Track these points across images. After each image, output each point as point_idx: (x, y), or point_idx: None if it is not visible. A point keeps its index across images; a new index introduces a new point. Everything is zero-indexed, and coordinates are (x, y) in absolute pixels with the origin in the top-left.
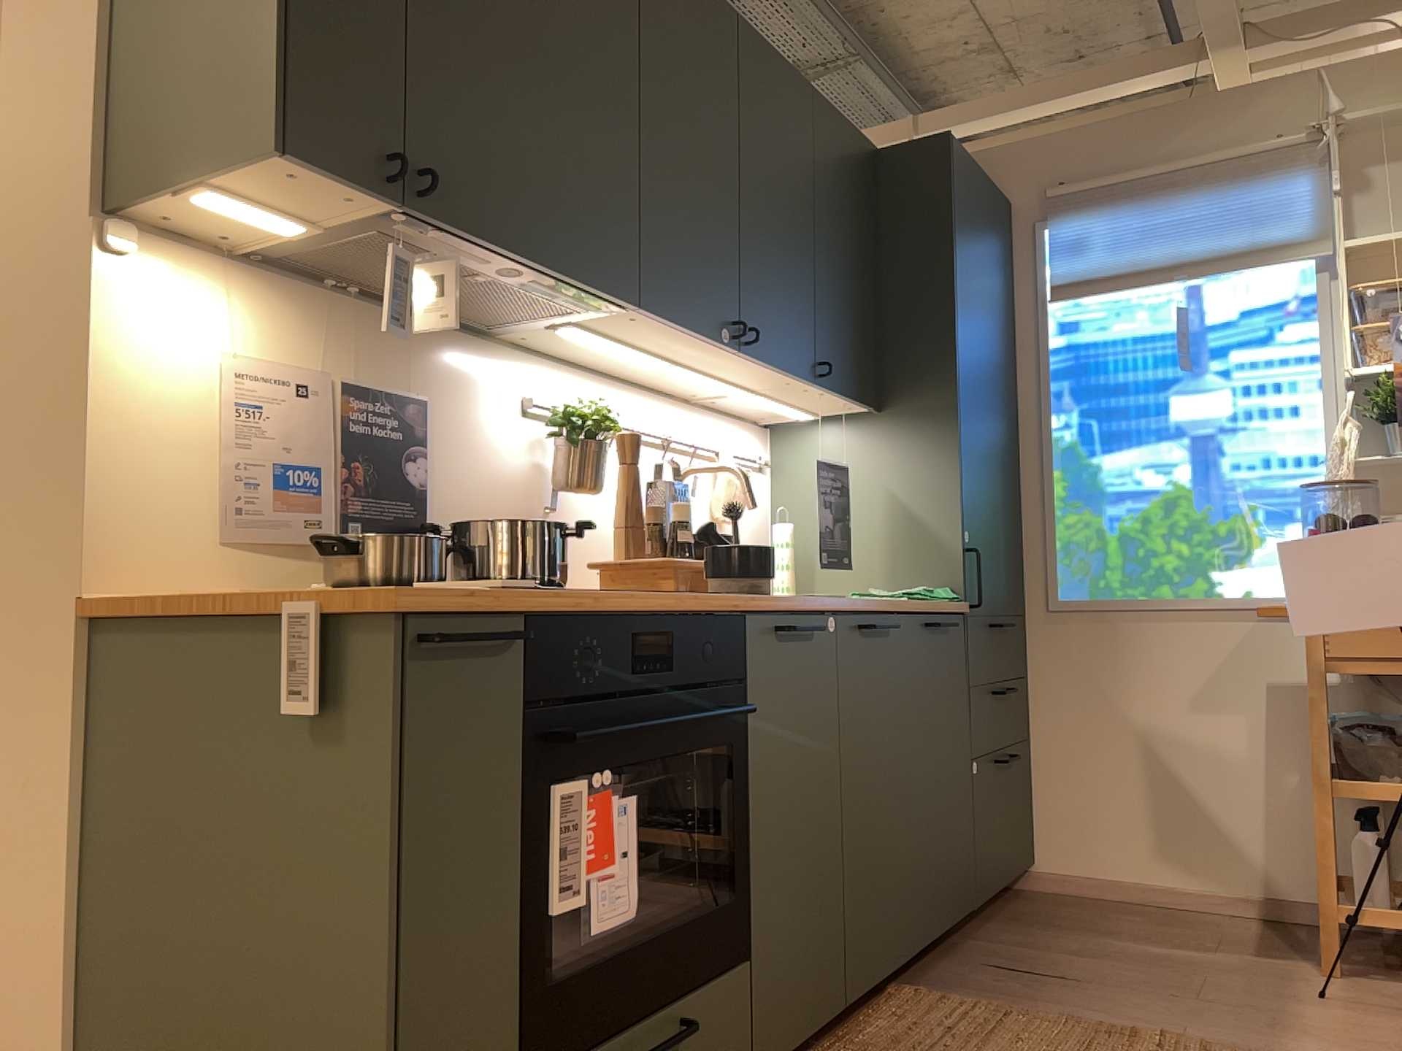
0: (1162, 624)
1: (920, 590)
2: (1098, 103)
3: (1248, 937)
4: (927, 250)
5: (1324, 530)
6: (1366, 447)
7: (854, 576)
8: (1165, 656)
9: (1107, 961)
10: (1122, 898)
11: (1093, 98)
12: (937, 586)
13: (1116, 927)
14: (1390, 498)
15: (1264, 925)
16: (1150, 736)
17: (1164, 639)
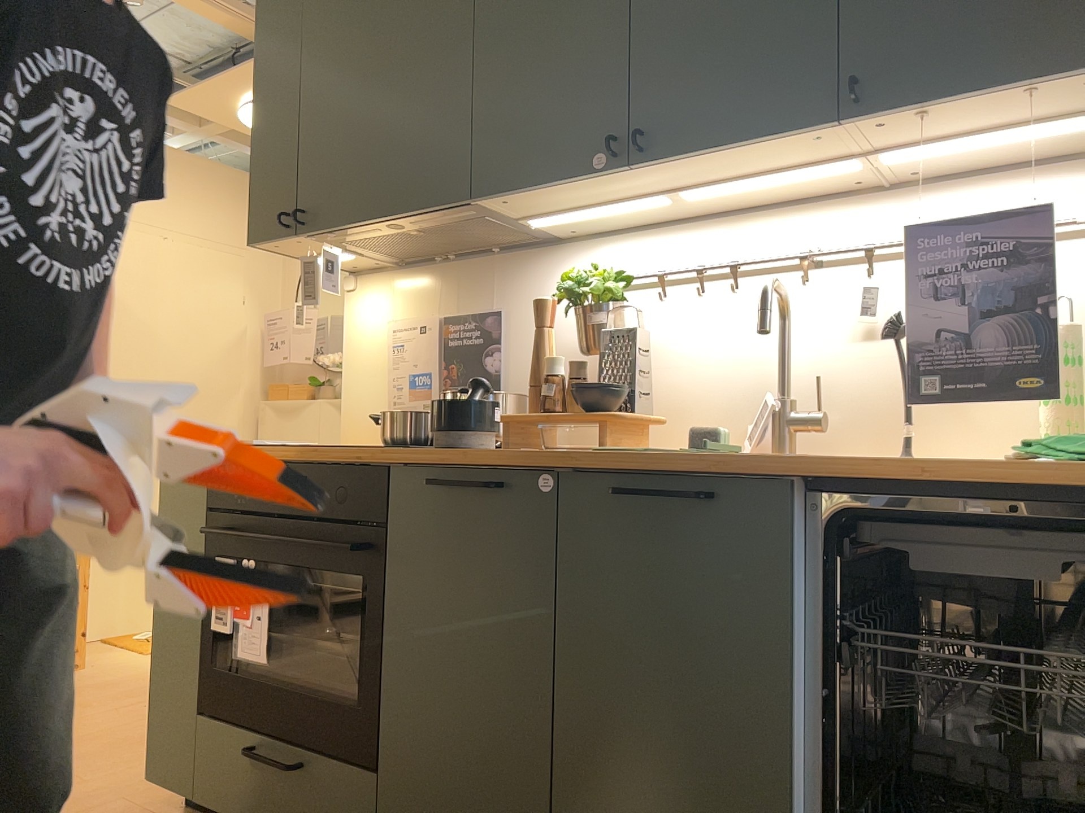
0: None
1: None
2: None
3: None
4: None
5: None
6: None
7: None
8: None
9: None
10: None
11: None
12: None
13: None
14: None
15: None
16: None
17: None
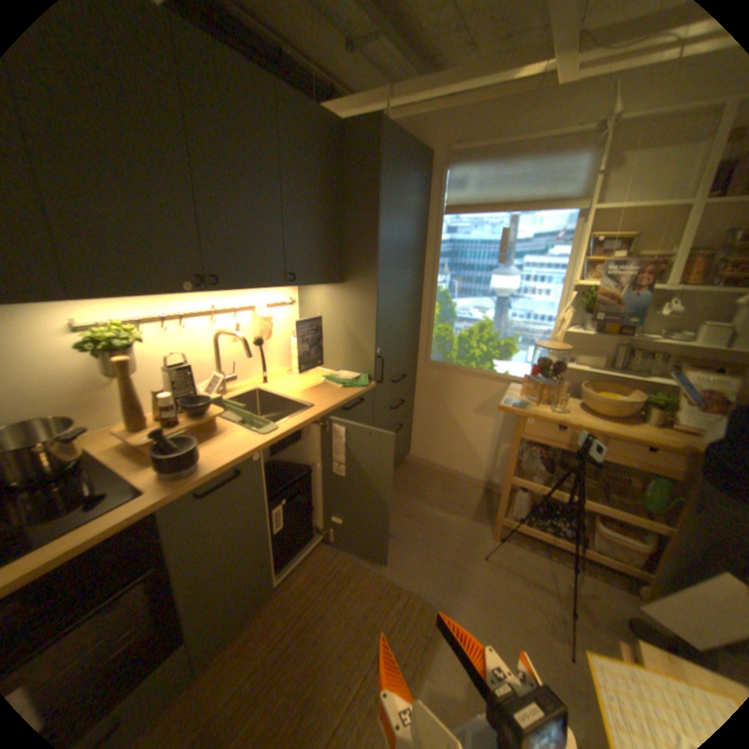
0: (470, 378)
1: (351, 378)
2: (490, 84)
3: (474, 505)
4: (367, 194)
5: (541, 366)
6: (577, 317)
7: (331, 360)
8: (468, 391)
9: (413, 523)
10: (437, 471)
11: (487, 81)
12: (363, 373)
13: (427, 494)
14: (580, 343)
15: (484, 495)
16: (457, 420)
17: (469, 384)
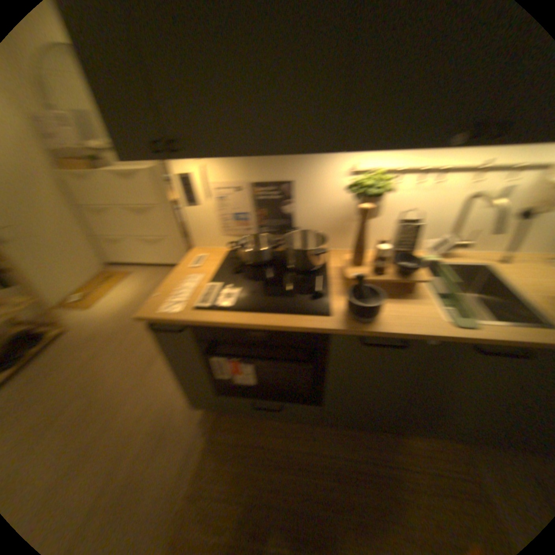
0: None
1: None
2: None
3: None
4: None
5: None
6: None
7: None
8: None
9: None
10: None
11: None
12: None
13: None
14: None
15: None
16: None
17: None
